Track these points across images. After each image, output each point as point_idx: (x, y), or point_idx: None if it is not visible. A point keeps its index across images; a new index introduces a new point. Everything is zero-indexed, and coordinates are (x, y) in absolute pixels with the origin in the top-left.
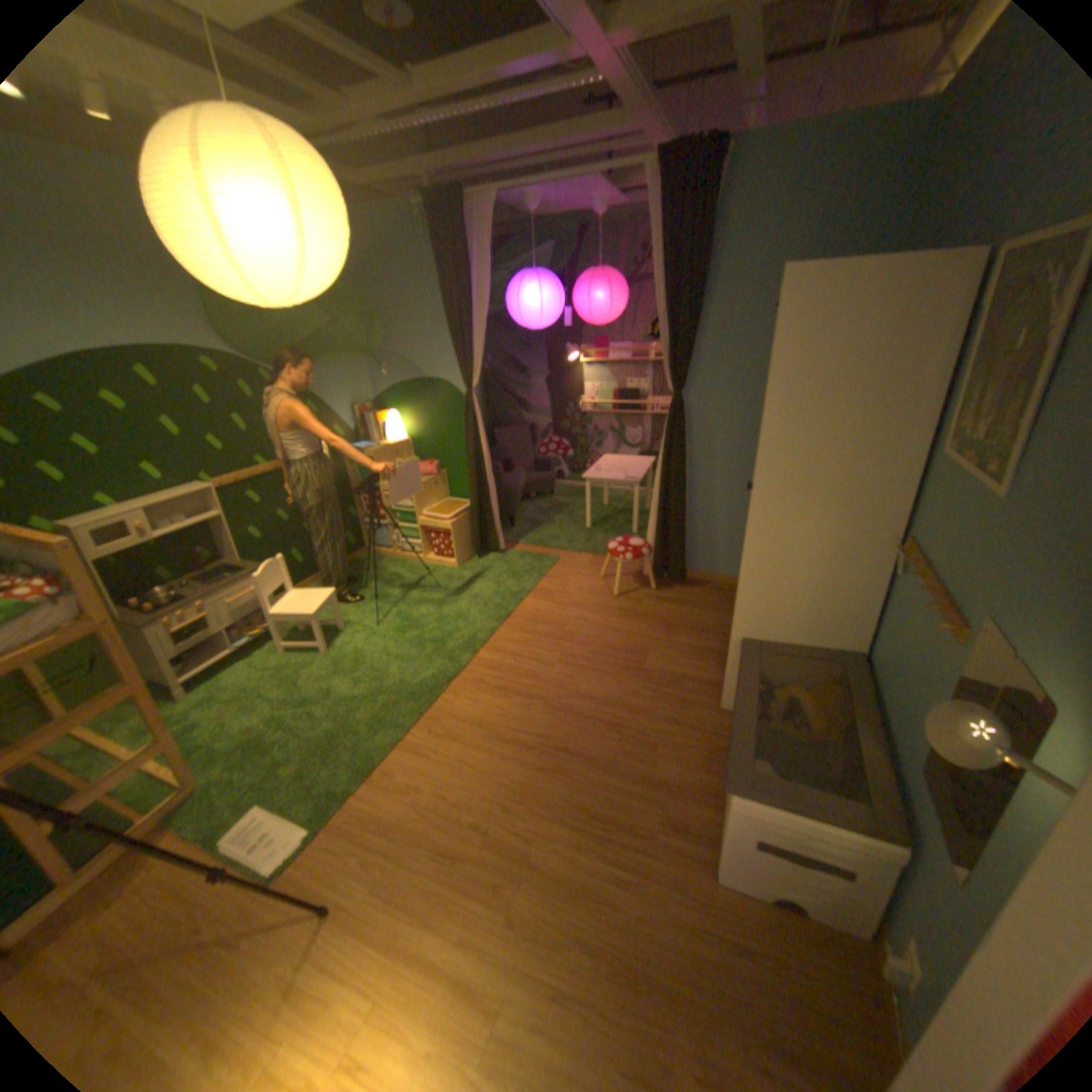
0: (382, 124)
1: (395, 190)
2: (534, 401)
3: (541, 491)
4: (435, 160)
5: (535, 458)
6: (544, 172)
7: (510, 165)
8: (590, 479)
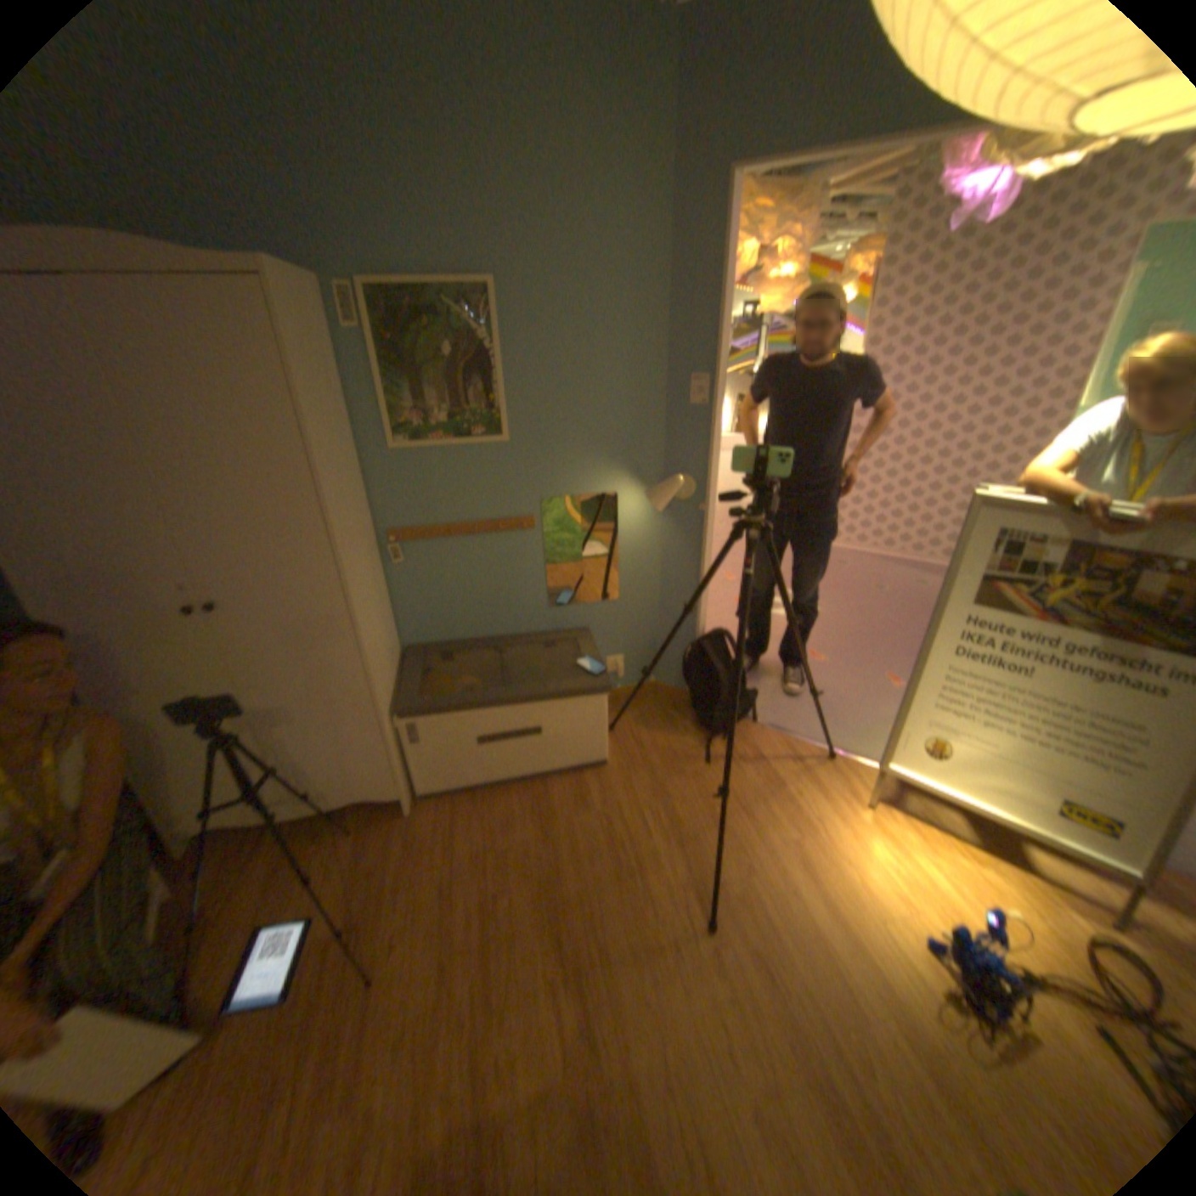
0: None
1: None
2: None
3: None
4: None
5: None
6: None
7: None
8: None
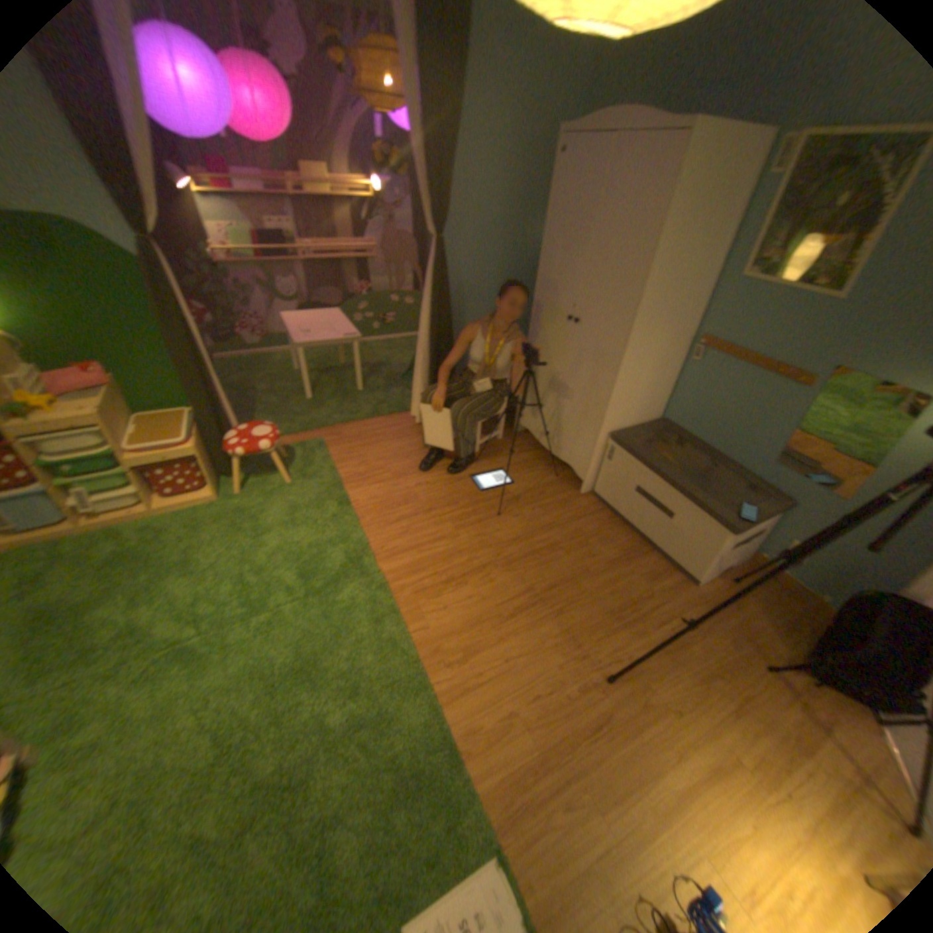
0: None
1: None
2: None
3: None
4: None
5: None
6: None
7: None
8: (307, 343)
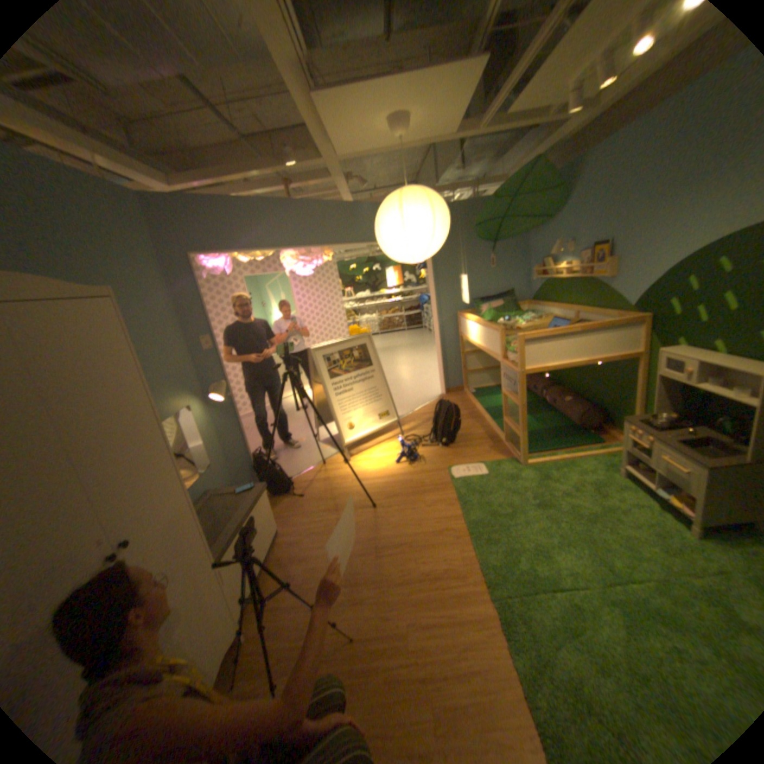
0: None
1: None
2: None
3: None
4: None
5: None
6: None
7: None
8: None
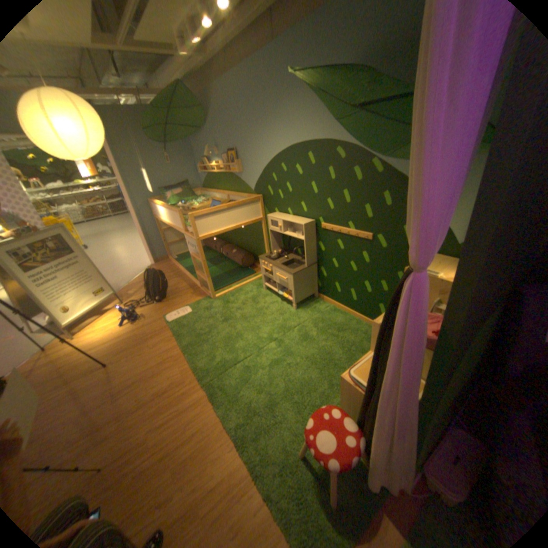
0: None
1: None
2: None
3: None
4: None
5: None
6: None
7: None
8: None
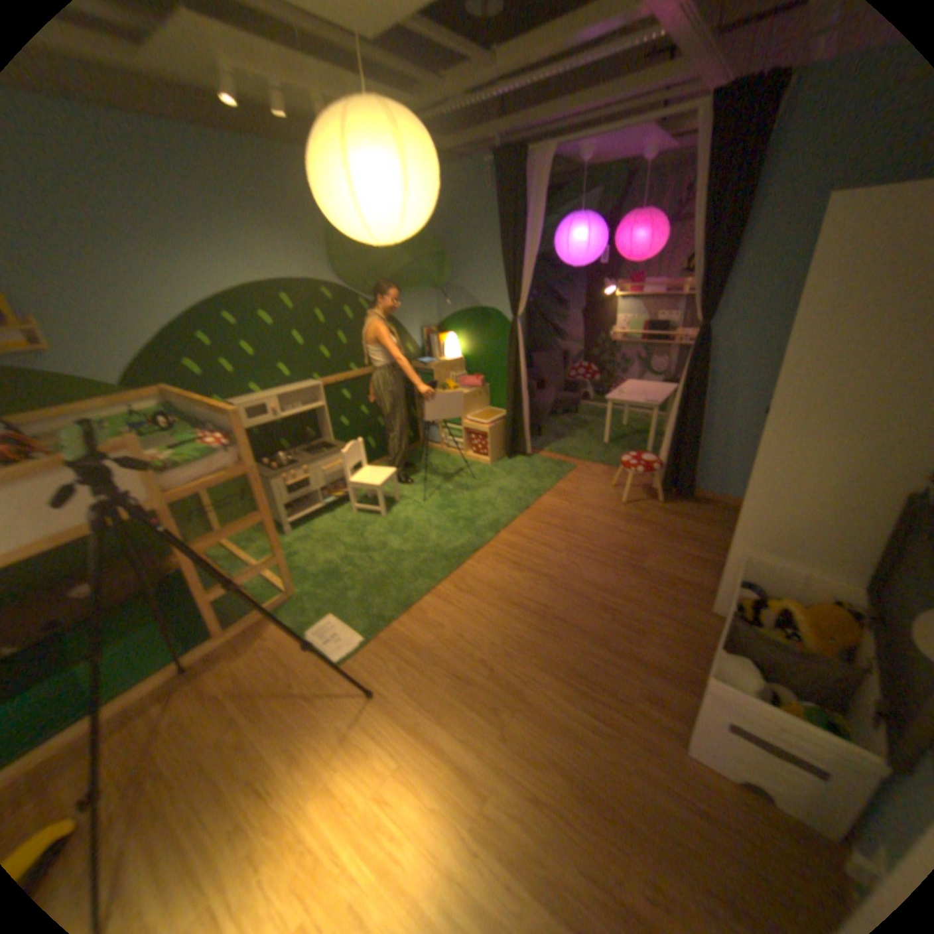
0: (468, 97)
1: (471, 151)
2: (569, 330)
3: (567, 409)
4: (506, 123)
5: (565, 380)
6: (600, 124)
7: (570, 121)
8: (613, 399)
